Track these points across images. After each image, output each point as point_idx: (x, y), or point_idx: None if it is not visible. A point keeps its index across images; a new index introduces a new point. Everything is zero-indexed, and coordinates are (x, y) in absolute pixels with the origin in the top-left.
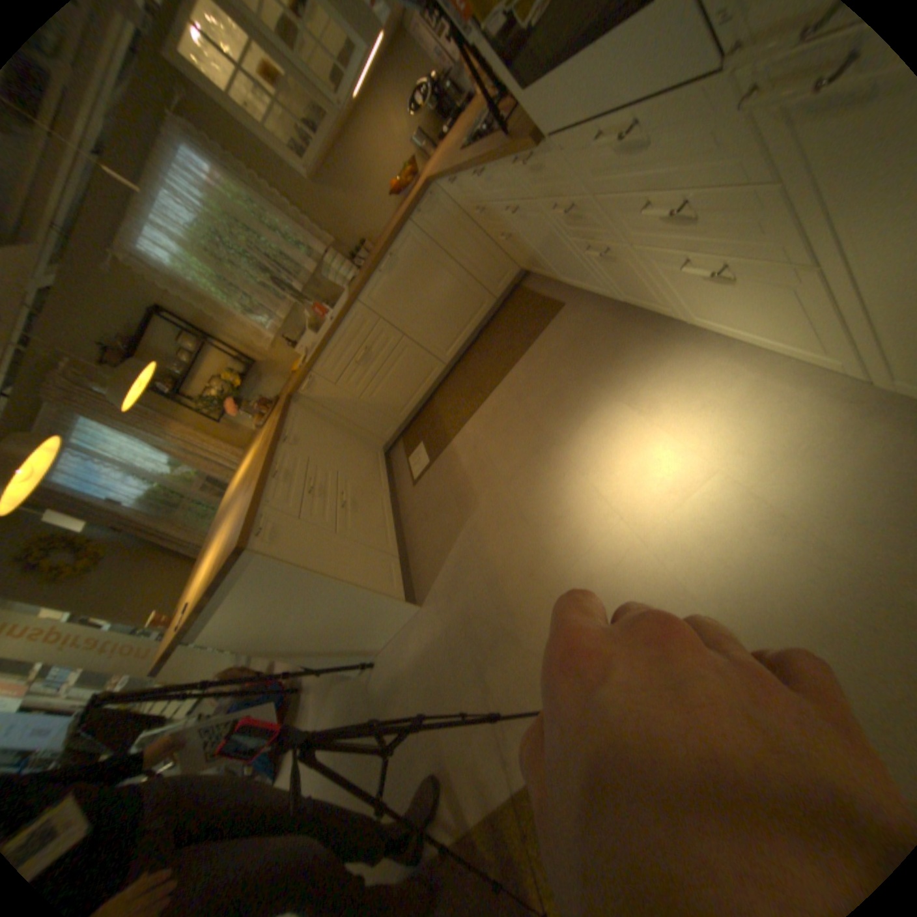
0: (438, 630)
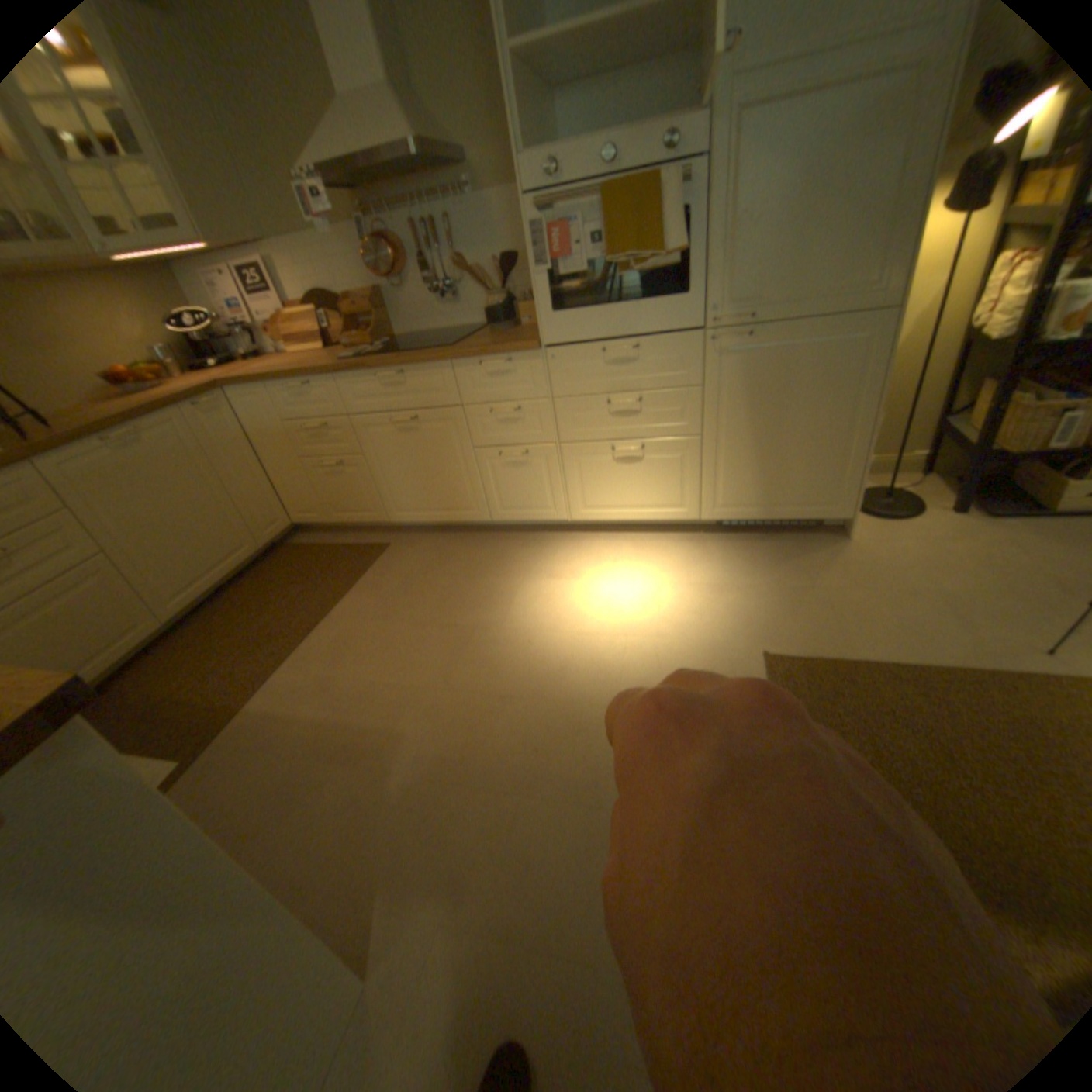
0: (459, 960)
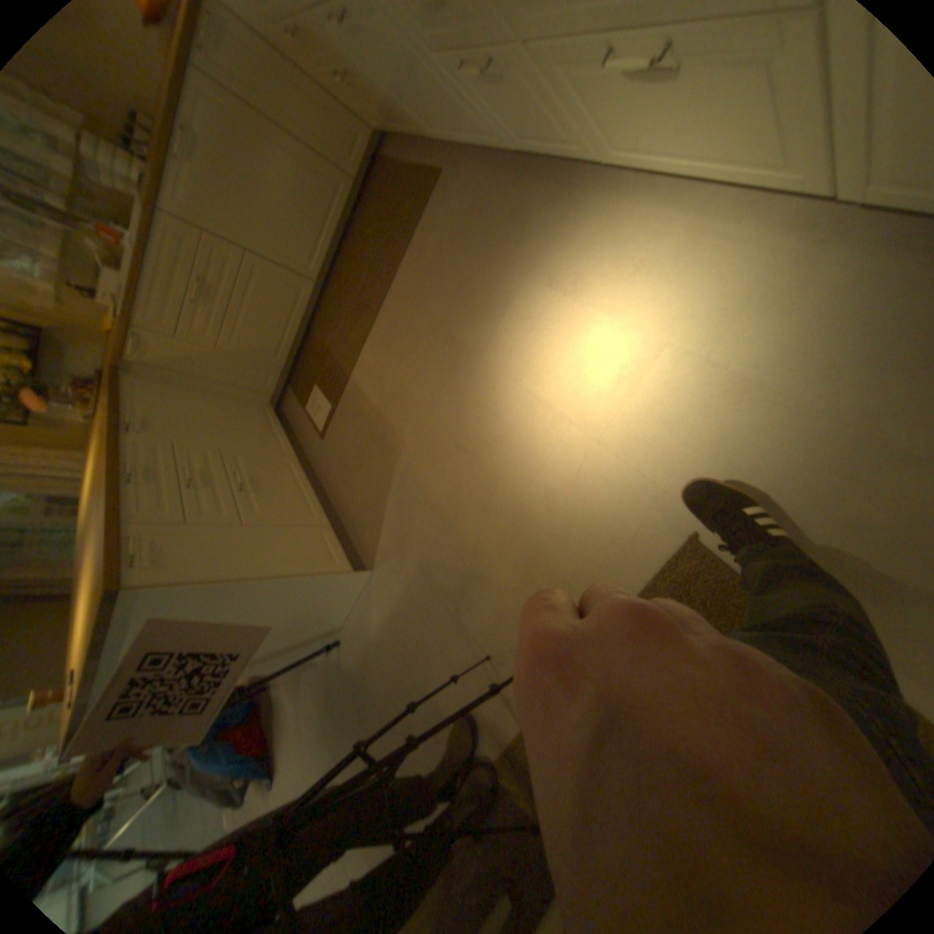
0: (399, 589)
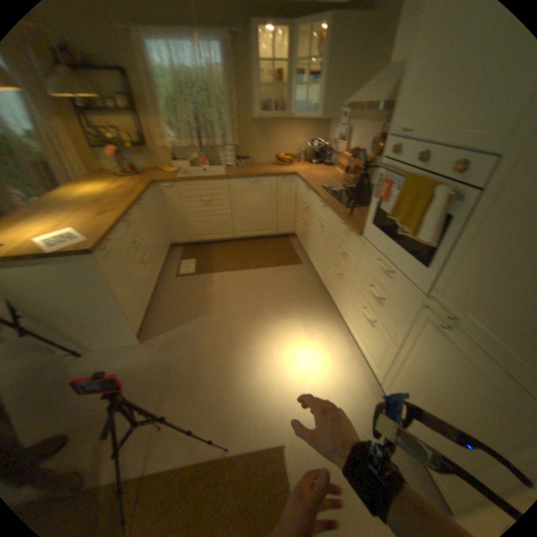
0: (144, 364)
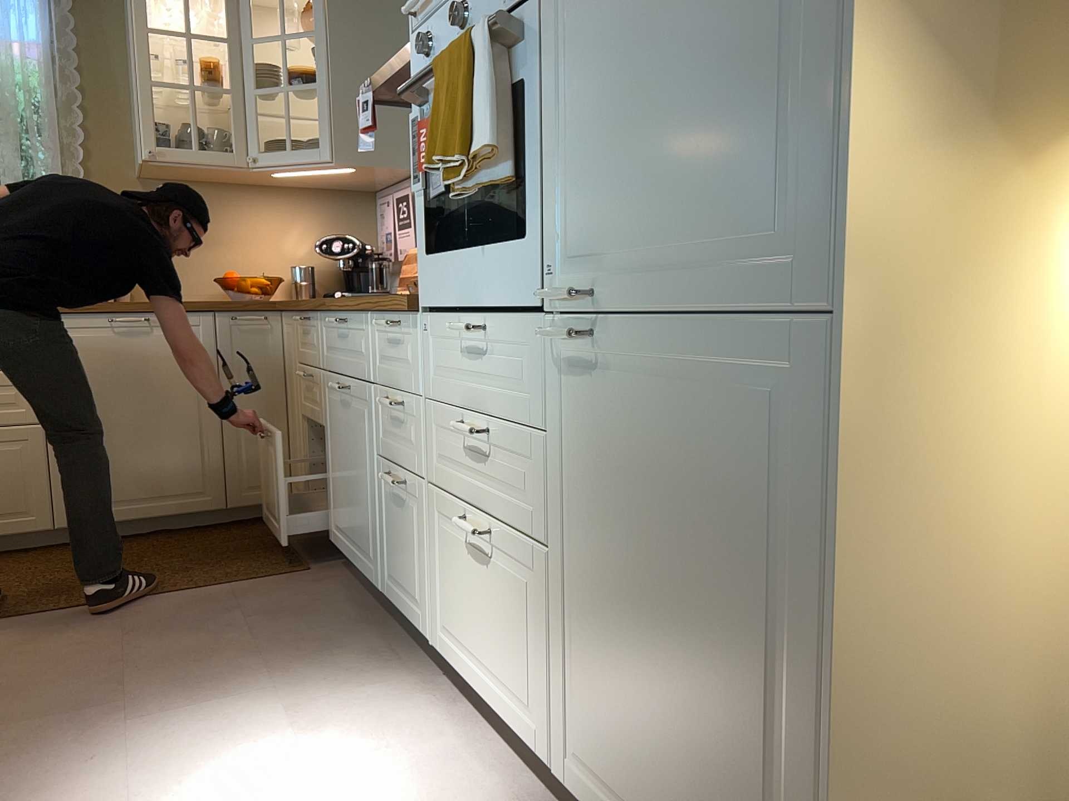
0: None
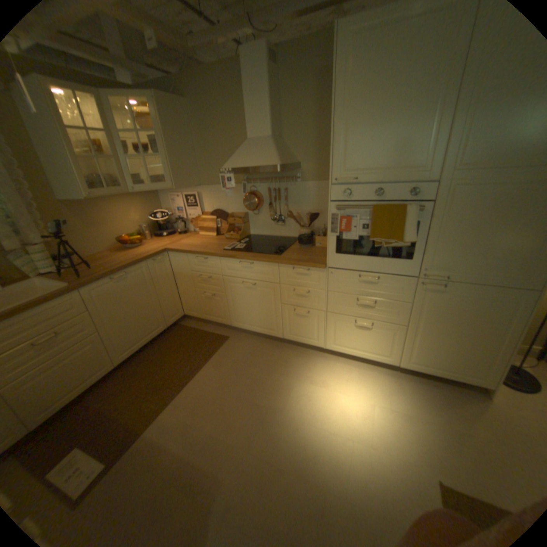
0: None
